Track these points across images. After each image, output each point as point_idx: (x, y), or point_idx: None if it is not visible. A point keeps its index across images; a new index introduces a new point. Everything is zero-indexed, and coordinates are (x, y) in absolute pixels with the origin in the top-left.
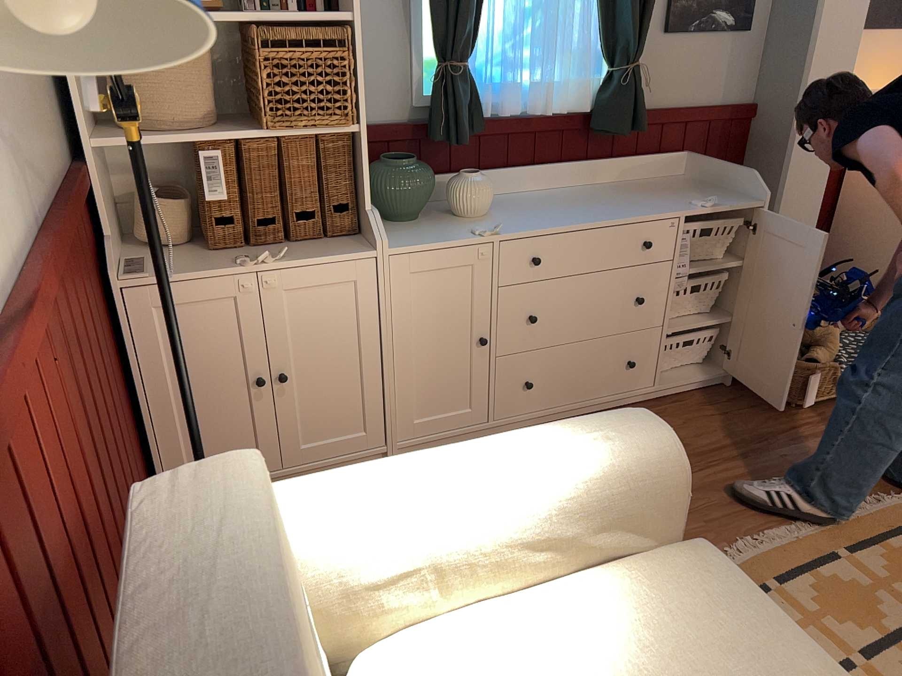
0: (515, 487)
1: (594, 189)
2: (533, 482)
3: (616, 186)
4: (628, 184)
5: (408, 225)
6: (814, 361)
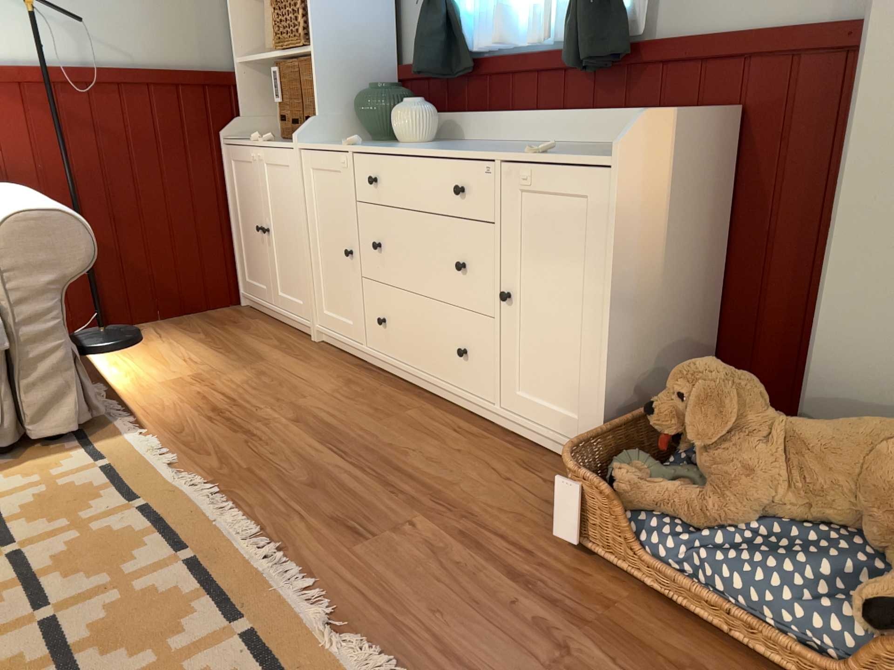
0: None
1: (567, 145)
2: None
3: (595, 146)
4: (611, 146)
5: (363, 143)
6: (615, 472)
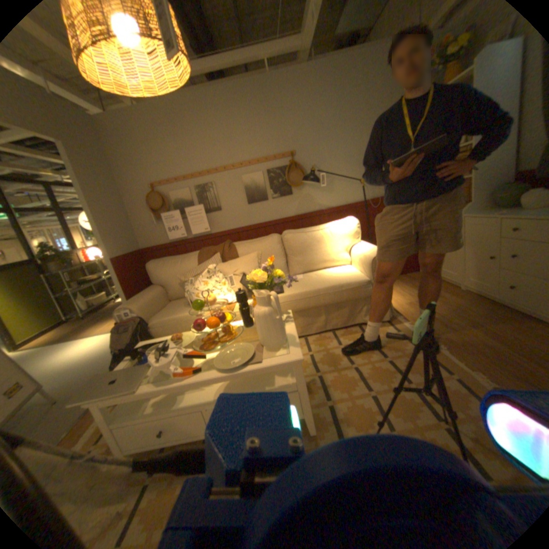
0: (360, 249)
1: None
2: (362, 250)
3: None
4: None
5: (499, 209)
6: None
